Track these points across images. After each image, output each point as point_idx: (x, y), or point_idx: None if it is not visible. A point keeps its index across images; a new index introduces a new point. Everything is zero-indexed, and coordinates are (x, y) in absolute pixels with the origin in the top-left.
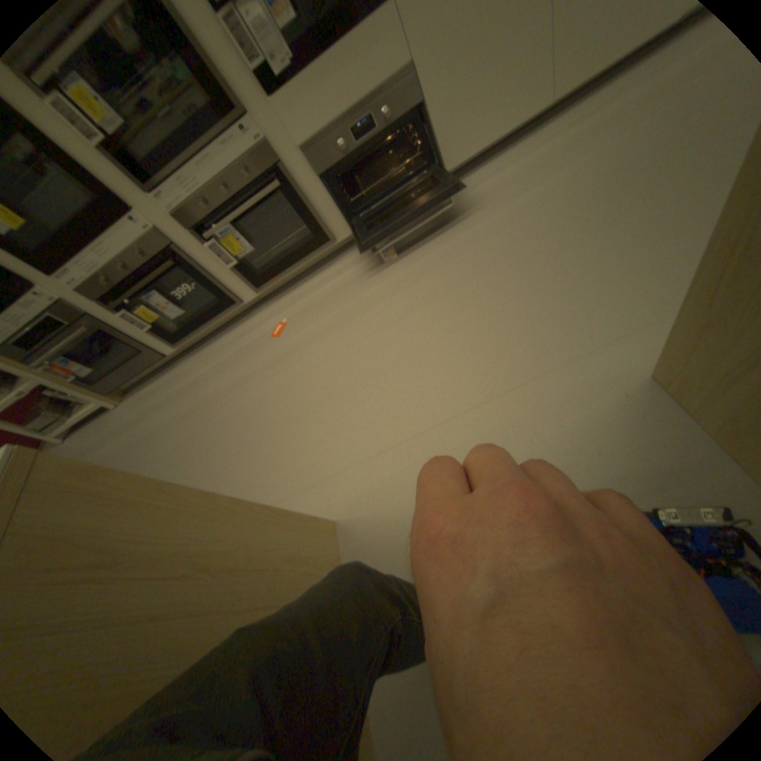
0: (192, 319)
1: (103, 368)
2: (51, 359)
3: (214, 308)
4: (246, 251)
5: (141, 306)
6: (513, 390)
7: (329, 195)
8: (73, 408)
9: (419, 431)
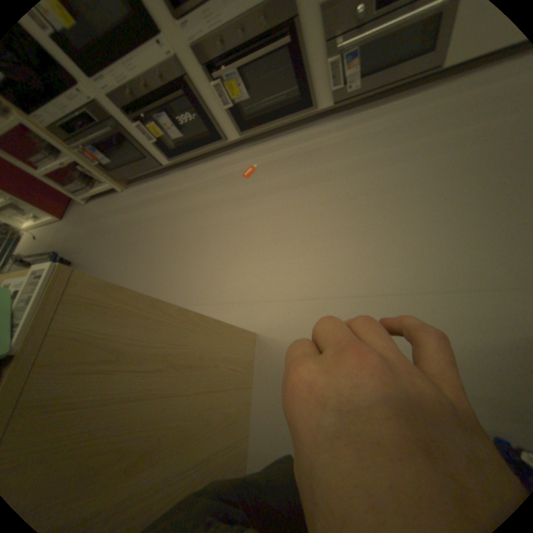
0: (186, 141)
1: (118, 159)
2: (84, 143)
3: (204, 137)
4: (242, 97)
5: (152, 121)
6: (425, 295)
7: (329, 63)
8: (94, 180)
9: (336, 295)
